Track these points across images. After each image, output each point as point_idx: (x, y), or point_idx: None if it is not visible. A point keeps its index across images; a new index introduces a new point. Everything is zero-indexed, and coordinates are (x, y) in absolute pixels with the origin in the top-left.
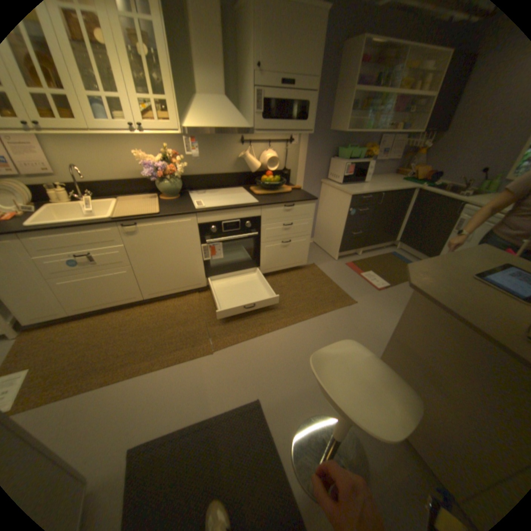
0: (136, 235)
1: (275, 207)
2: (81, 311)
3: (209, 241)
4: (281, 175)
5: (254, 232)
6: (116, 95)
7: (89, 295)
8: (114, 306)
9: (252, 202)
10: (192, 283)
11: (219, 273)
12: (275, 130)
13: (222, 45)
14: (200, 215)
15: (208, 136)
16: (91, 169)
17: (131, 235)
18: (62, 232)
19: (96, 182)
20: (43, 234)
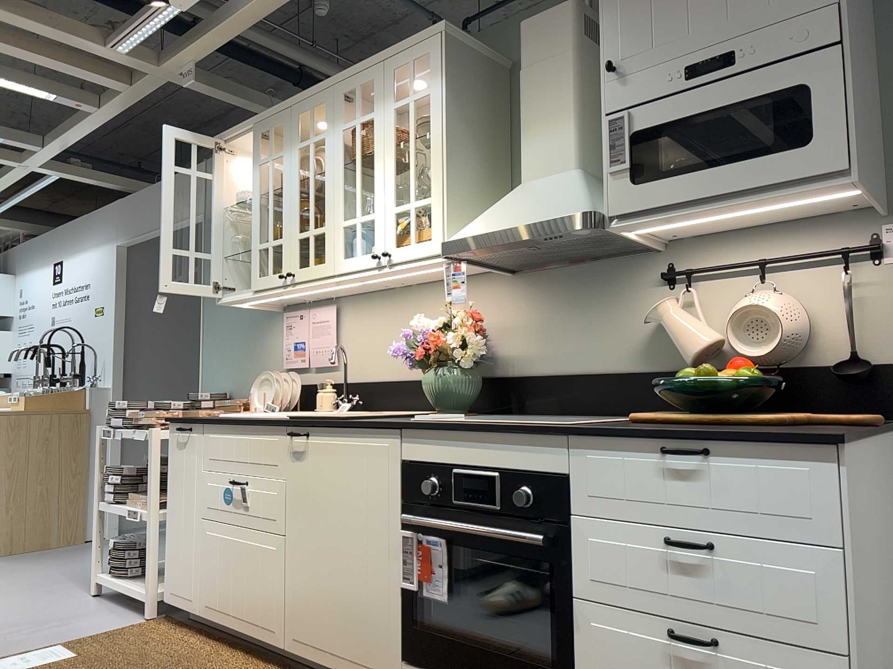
0: (302, 460)
1: (621, 445)
2: (211, 614)
3: (407, 519)
4: (840, 383)
5: (546, 536)
6: (370, 214)
7: (225, 581)
8: (245, 634)
9: (557, 423)
10: (369, 660)
11: (437, 665)
12: (789, 228)
13: (577, 76)
14: (408, 437)
15: (577, 276)
16: (377, 359)
17: (296, 460)
18: (234, 430)
19: (375, 382)
20: (220, 429)
